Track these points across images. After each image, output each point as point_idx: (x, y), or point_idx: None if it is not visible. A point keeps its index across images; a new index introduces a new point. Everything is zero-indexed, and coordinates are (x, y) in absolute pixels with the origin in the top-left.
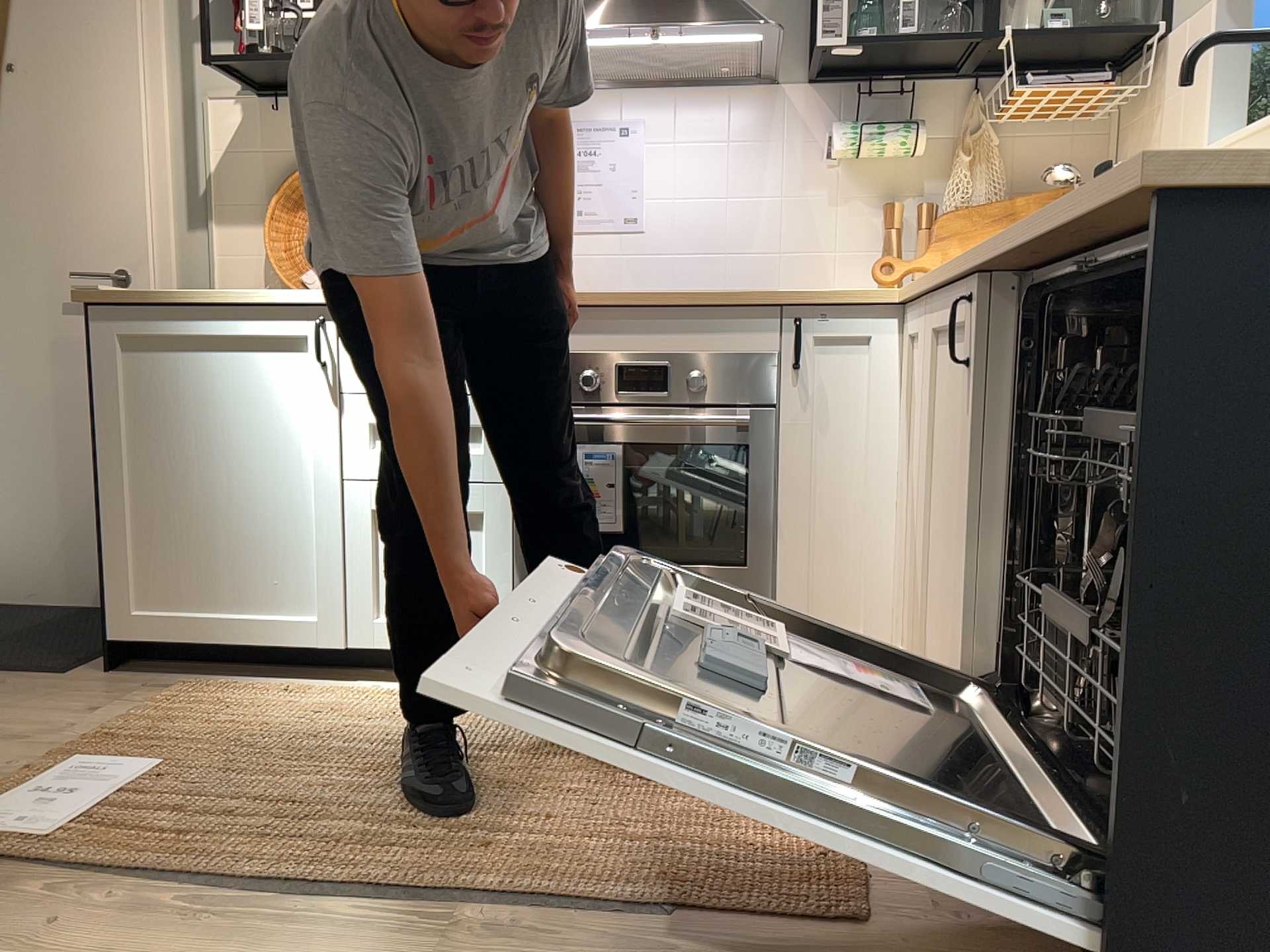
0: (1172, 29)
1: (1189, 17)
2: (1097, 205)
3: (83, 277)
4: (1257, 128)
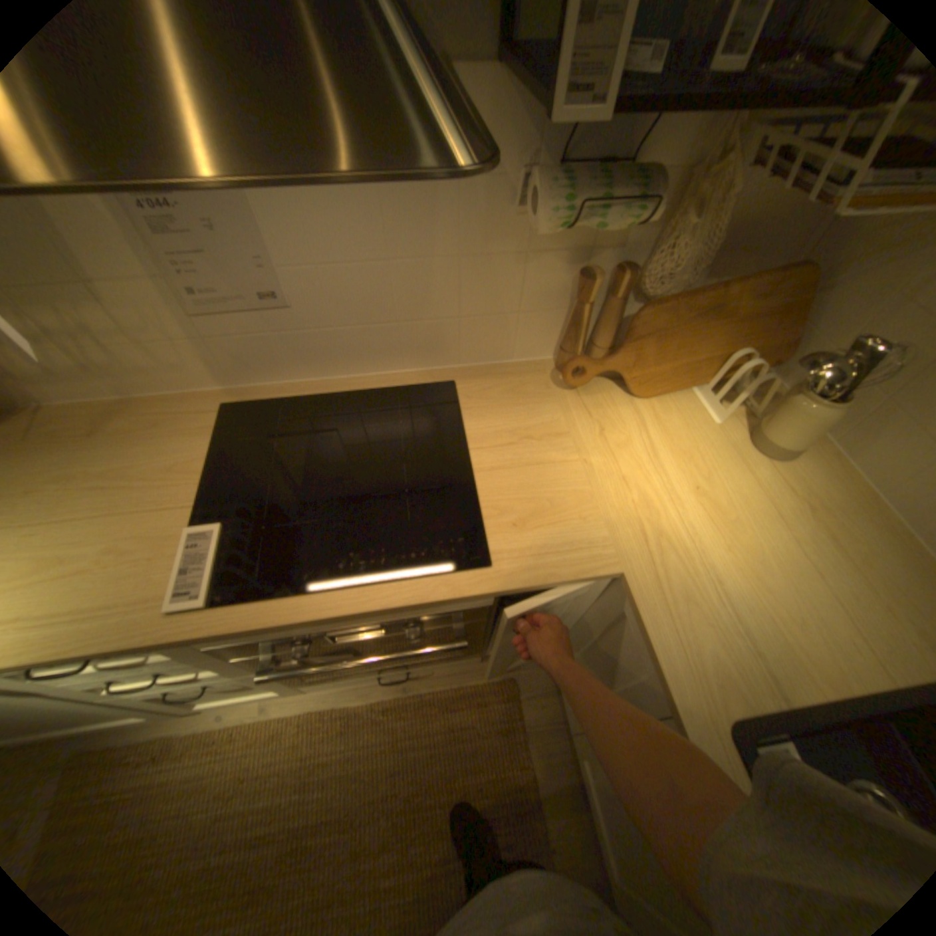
0: None
1: None
2: None
3: None
4: None
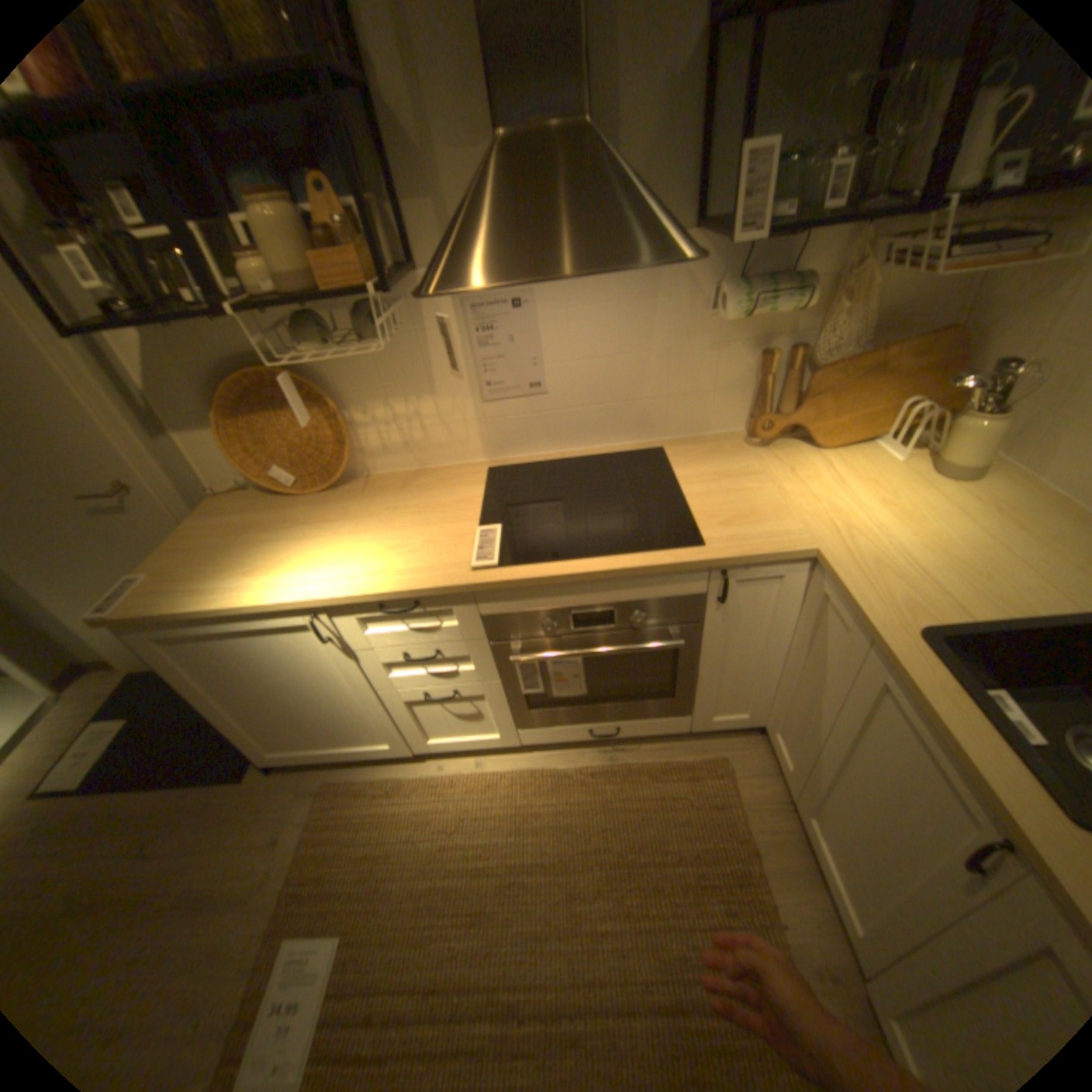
0: None
1: None
2: None
3: (89, 498)
4: None
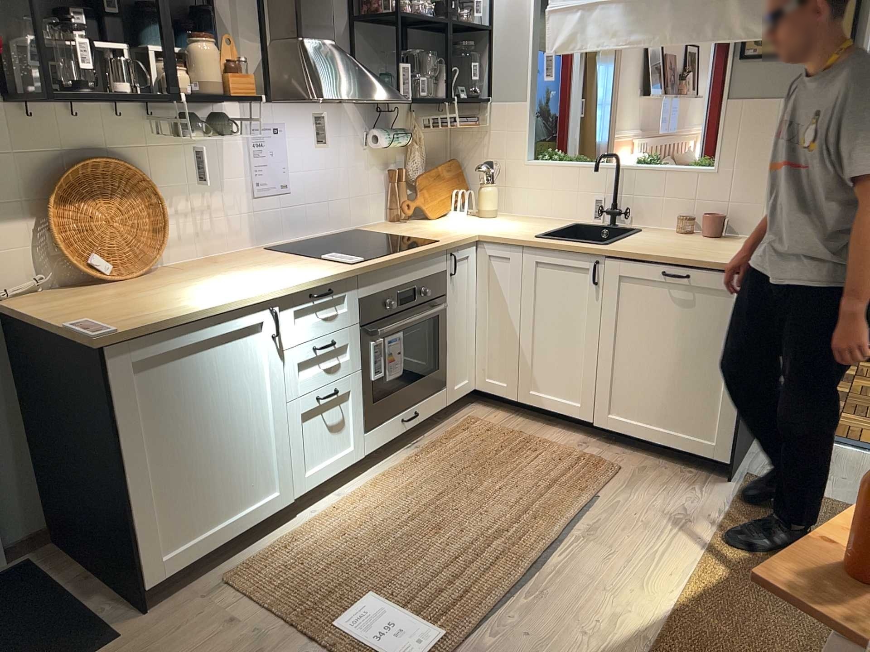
0: (495, 100)
1: (509, 101)
2: (715, 262)
3: None
4: (561, 163)
